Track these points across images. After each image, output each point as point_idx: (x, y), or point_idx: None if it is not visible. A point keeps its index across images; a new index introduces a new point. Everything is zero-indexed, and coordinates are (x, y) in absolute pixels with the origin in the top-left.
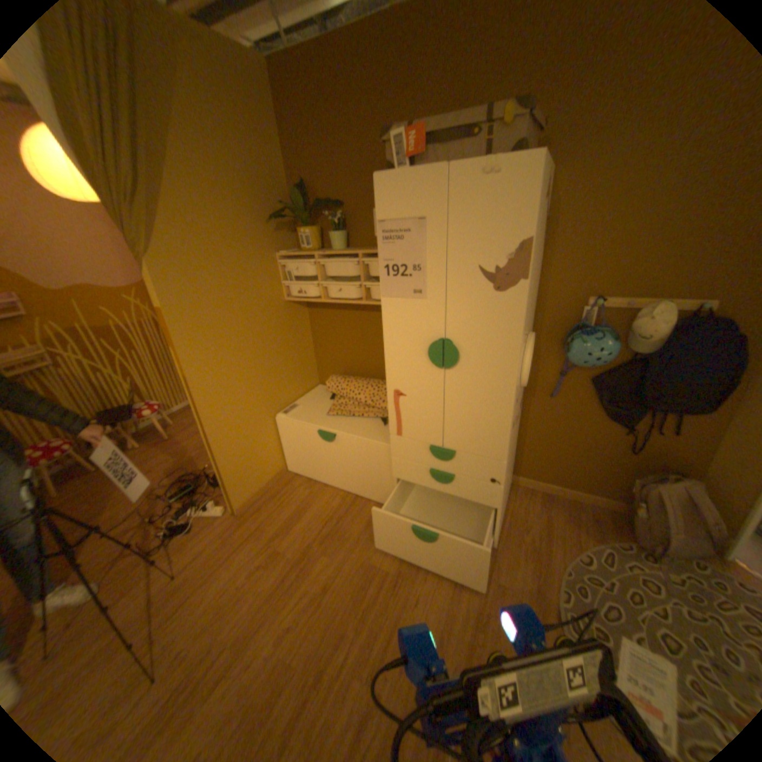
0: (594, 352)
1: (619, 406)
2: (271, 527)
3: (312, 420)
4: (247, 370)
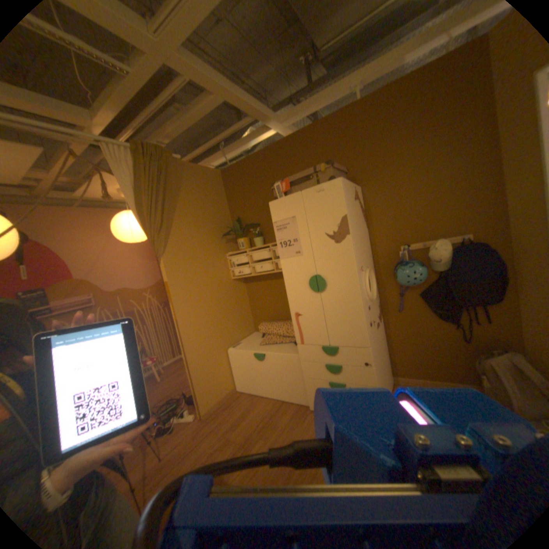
0: (411, 273)
1: (444, 309)
2: (224, 425)
3: (249, 348)
4: (210, 318)
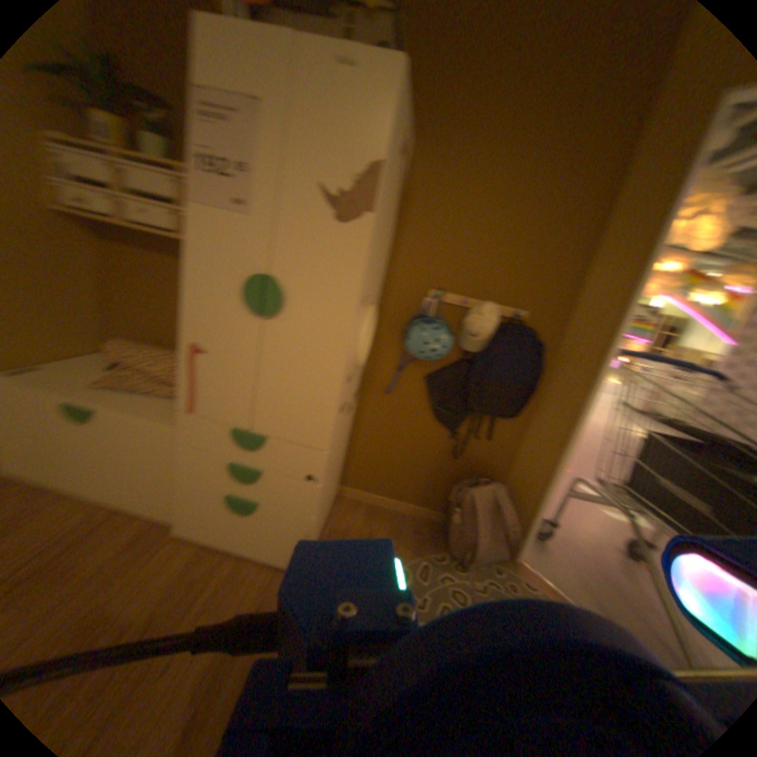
0: (429, 342)
1: (444, 408)
2: None
3: (52, 392)
4: None
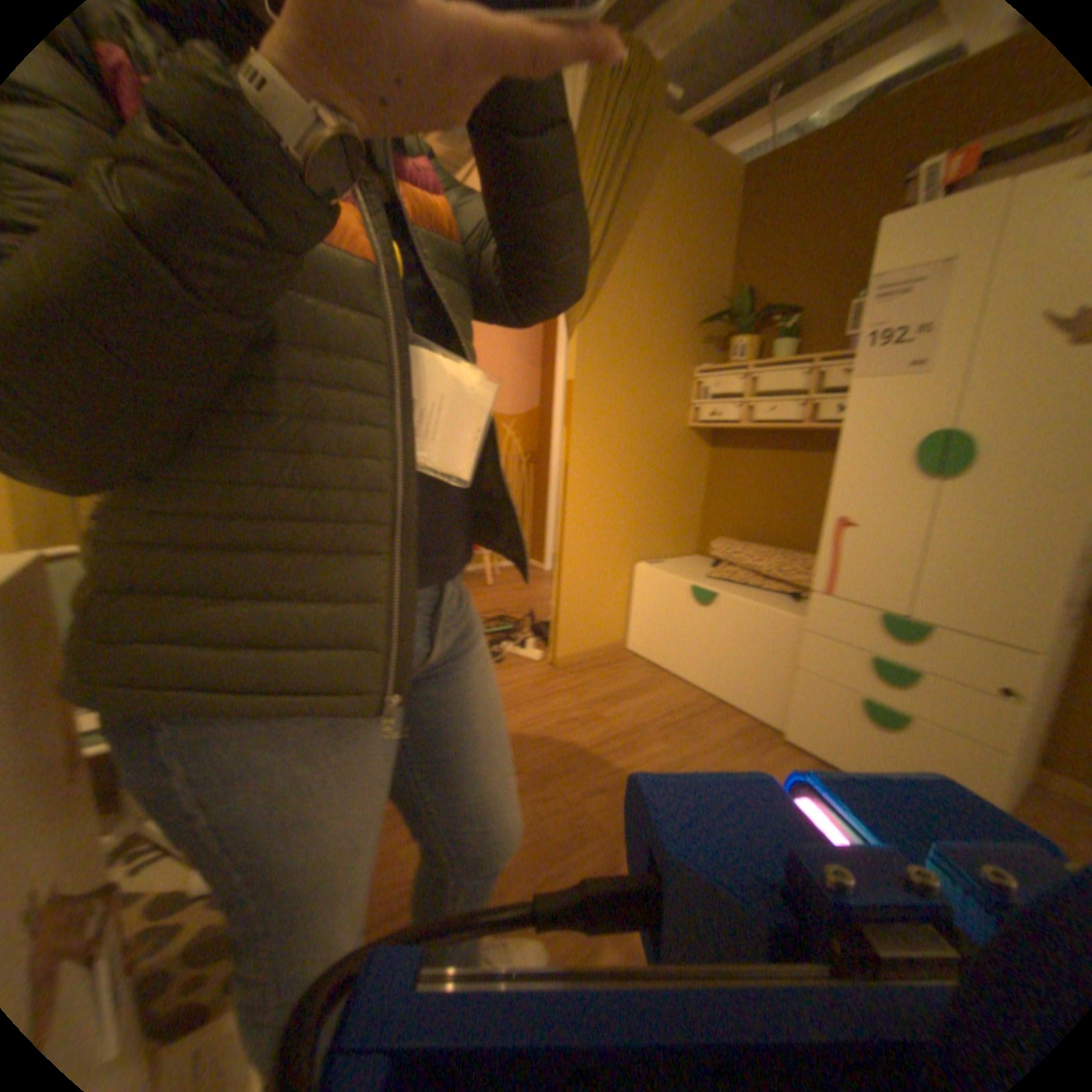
0: None
1: None
2: (594, 690)
3: (683, 575)
4: (623, 487)
